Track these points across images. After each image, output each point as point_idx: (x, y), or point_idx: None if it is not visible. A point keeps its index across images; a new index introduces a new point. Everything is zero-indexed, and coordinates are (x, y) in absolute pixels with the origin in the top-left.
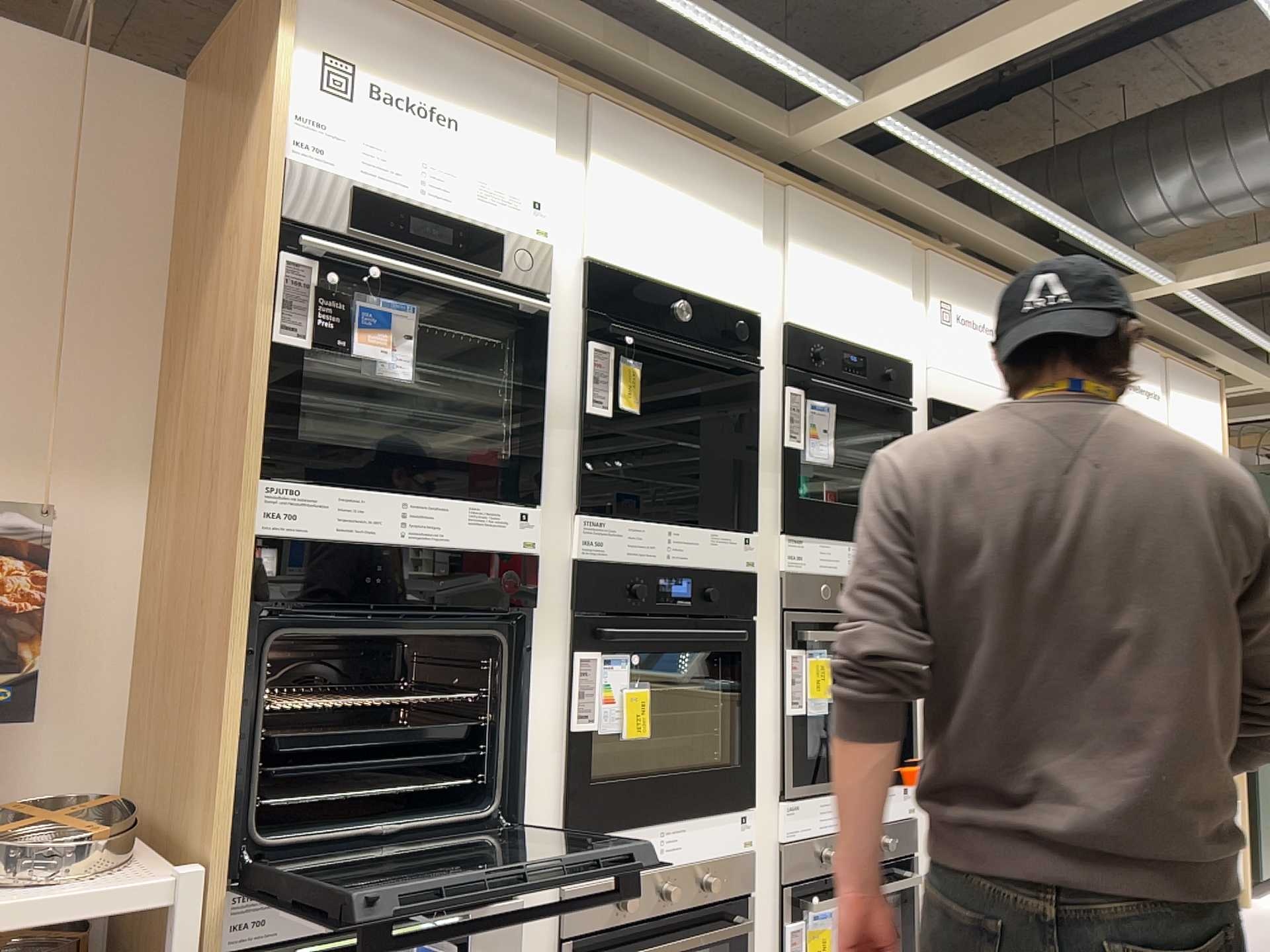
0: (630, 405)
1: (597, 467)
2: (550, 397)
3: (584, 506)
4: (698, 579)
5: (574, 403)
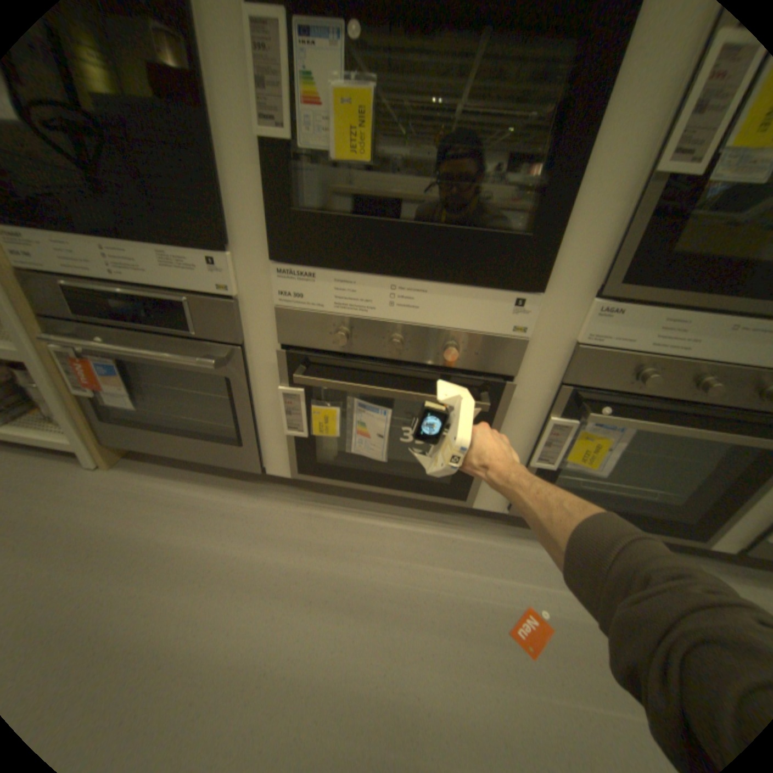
0: None
1: None
2: None
3: None
4: None
5: None
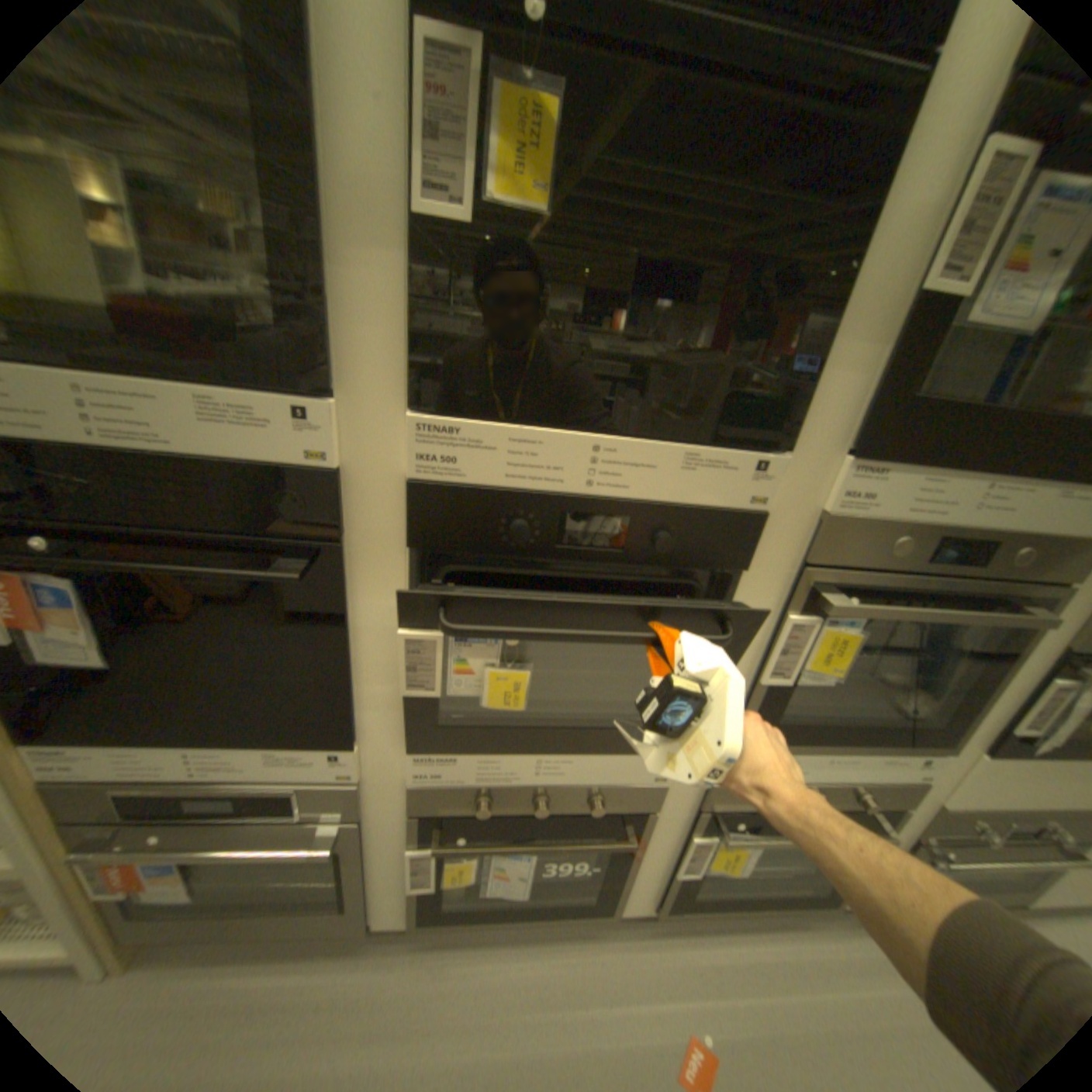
0: (514, 184)
1: (451, 322)
2: (330, 168)
3: (423, 396)
4: (646, 521)
5: (394, 180)
